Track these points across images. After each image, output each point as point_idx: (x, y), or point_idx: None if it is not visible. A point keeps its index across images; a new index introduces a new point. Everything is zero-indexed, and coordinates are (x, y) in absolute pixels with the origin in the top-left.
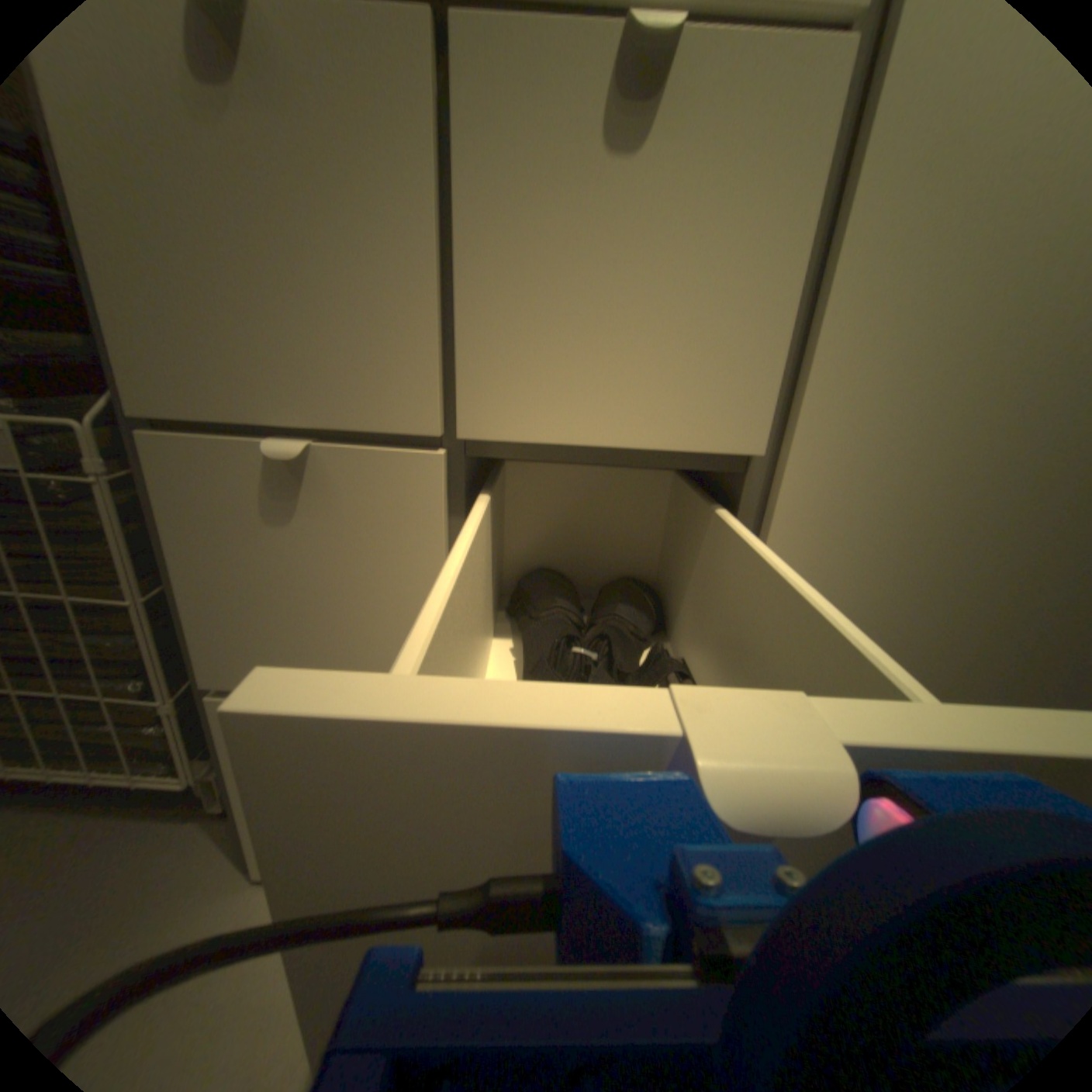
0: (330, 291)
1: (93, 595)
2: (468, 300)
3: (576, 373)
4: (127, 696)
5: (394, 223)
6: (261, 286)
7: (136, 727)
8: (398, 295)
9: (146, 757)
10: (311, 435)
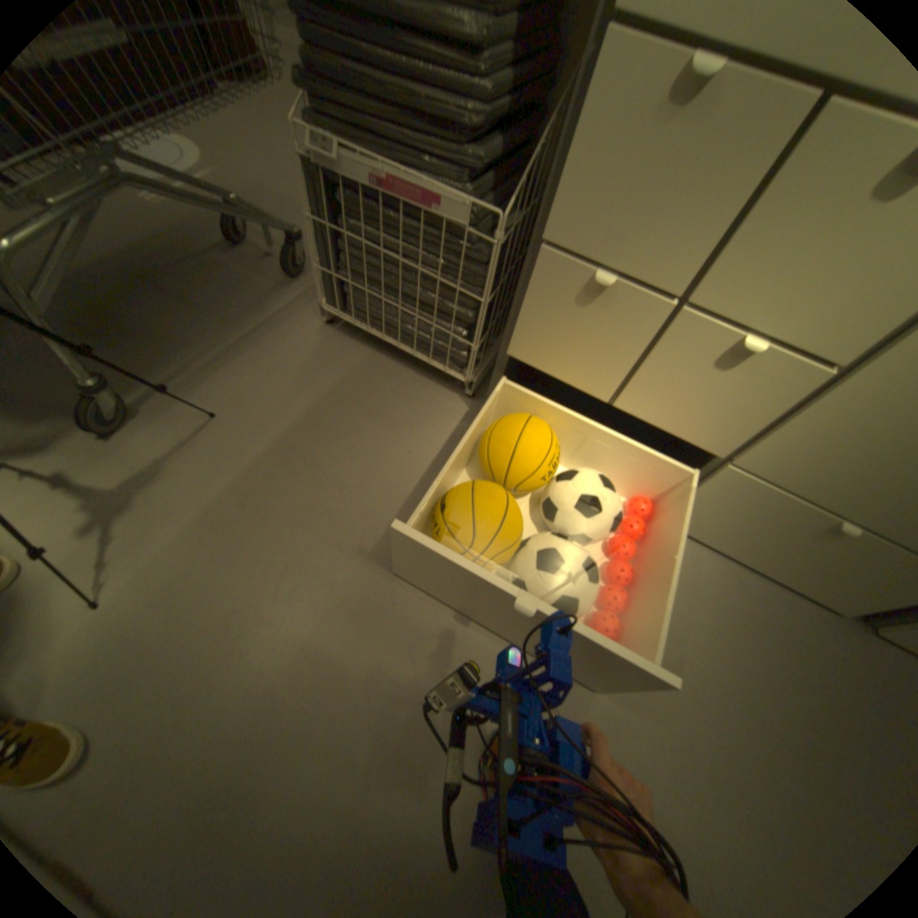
0: (669, 211)
1: (465, 287)
2: (736, 237)
3: (770, 290)
4: (458, 334)
5: (723, 190)
6: (636, 199)
7: (456, 348)
8: (701, 224)
9: (453, 361)
10: (616, 269)
